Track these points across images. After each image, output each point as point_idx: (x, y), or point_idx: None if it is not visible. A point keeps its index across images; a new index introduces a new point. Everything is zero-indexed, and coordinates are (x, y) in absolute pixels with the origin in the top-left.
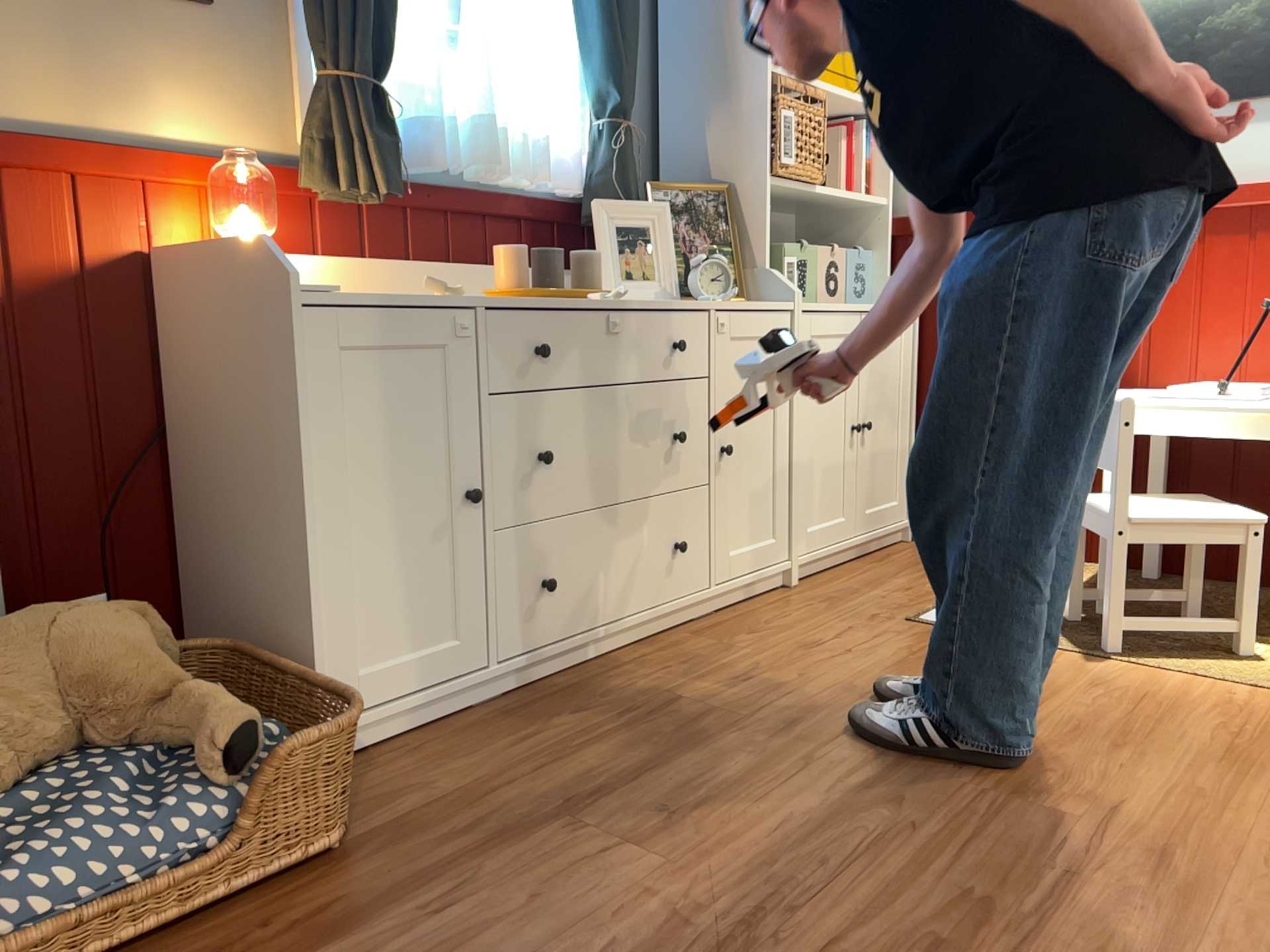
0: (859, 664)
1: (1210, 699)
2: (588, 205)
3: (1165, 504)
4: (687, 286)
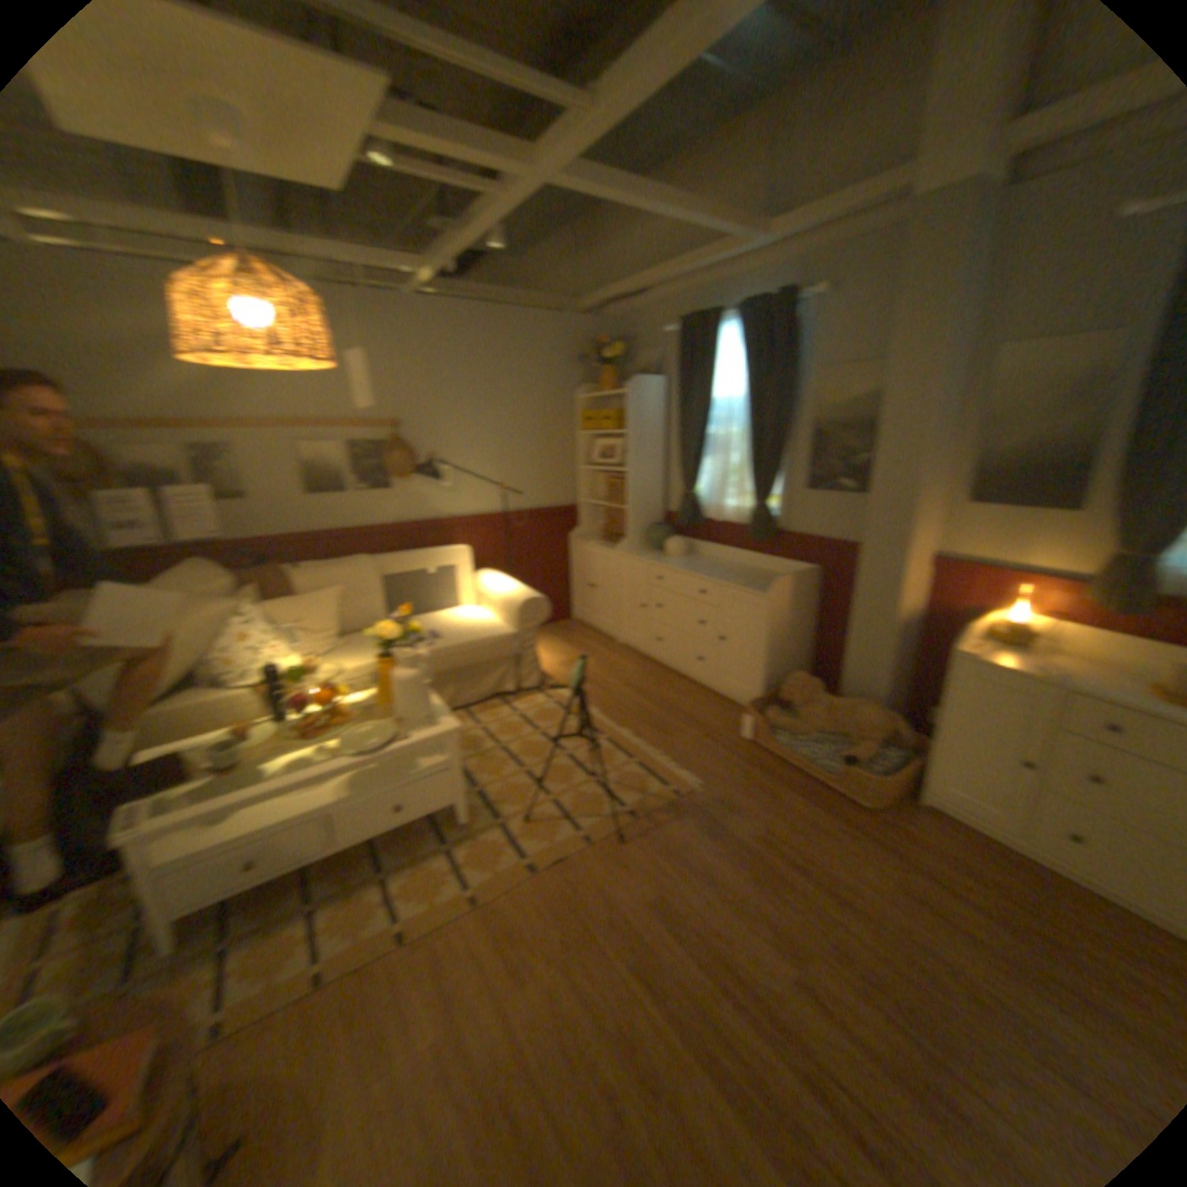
0: None
1: None
2: None
3: None
4: None
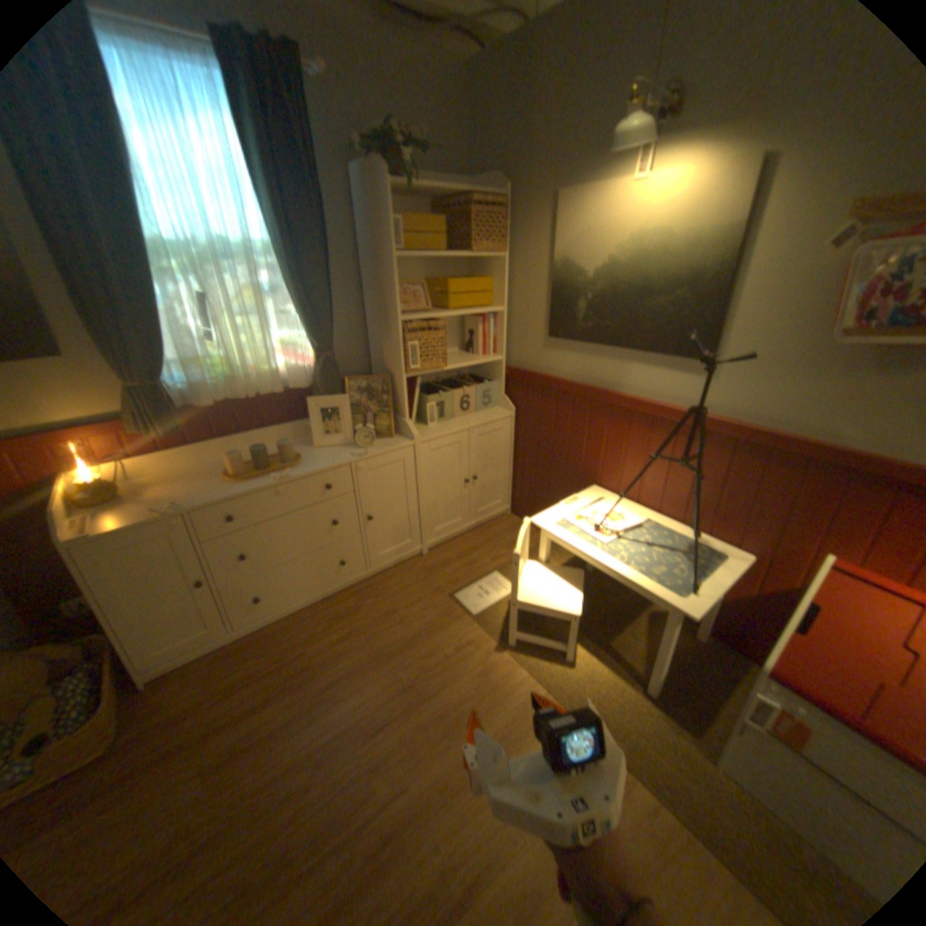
0: (397, 636)
1: (519, 703)
2: (314, 393)
3: (551, 585)
4: (356, 439)
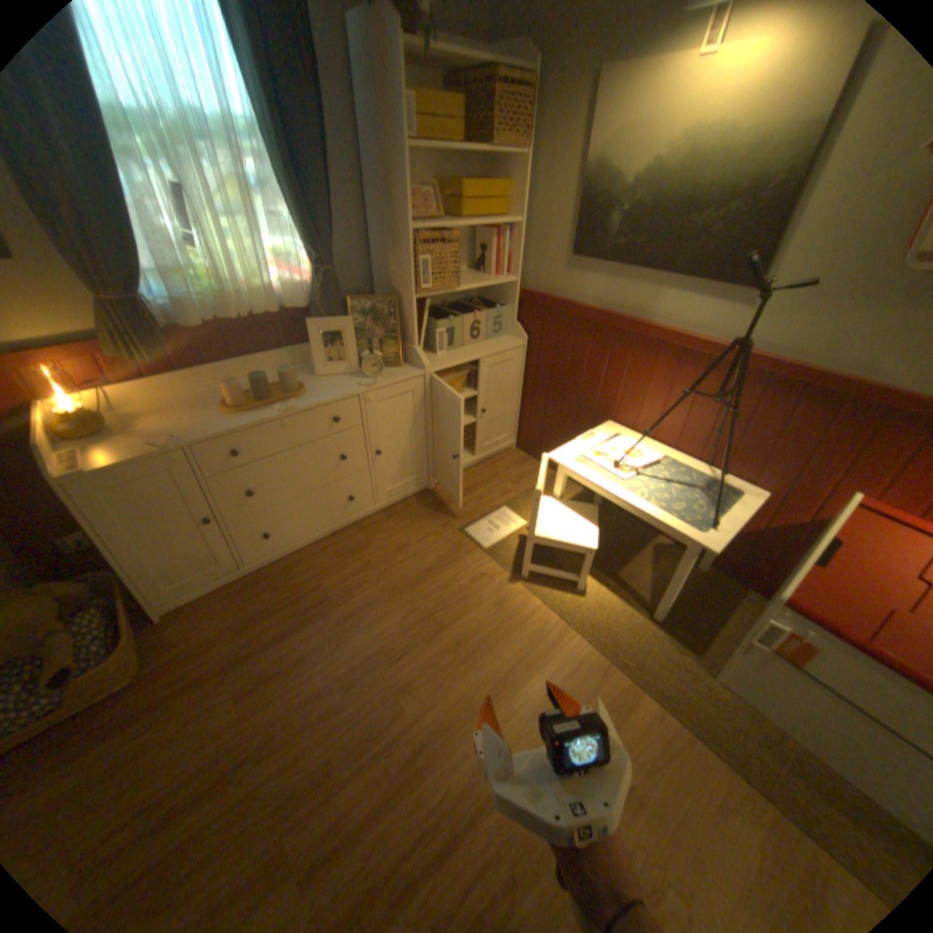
0: (410, 567)
1: (534, 627)
2: (312, 313)
3: (566, 519)
4: (362, 366)
